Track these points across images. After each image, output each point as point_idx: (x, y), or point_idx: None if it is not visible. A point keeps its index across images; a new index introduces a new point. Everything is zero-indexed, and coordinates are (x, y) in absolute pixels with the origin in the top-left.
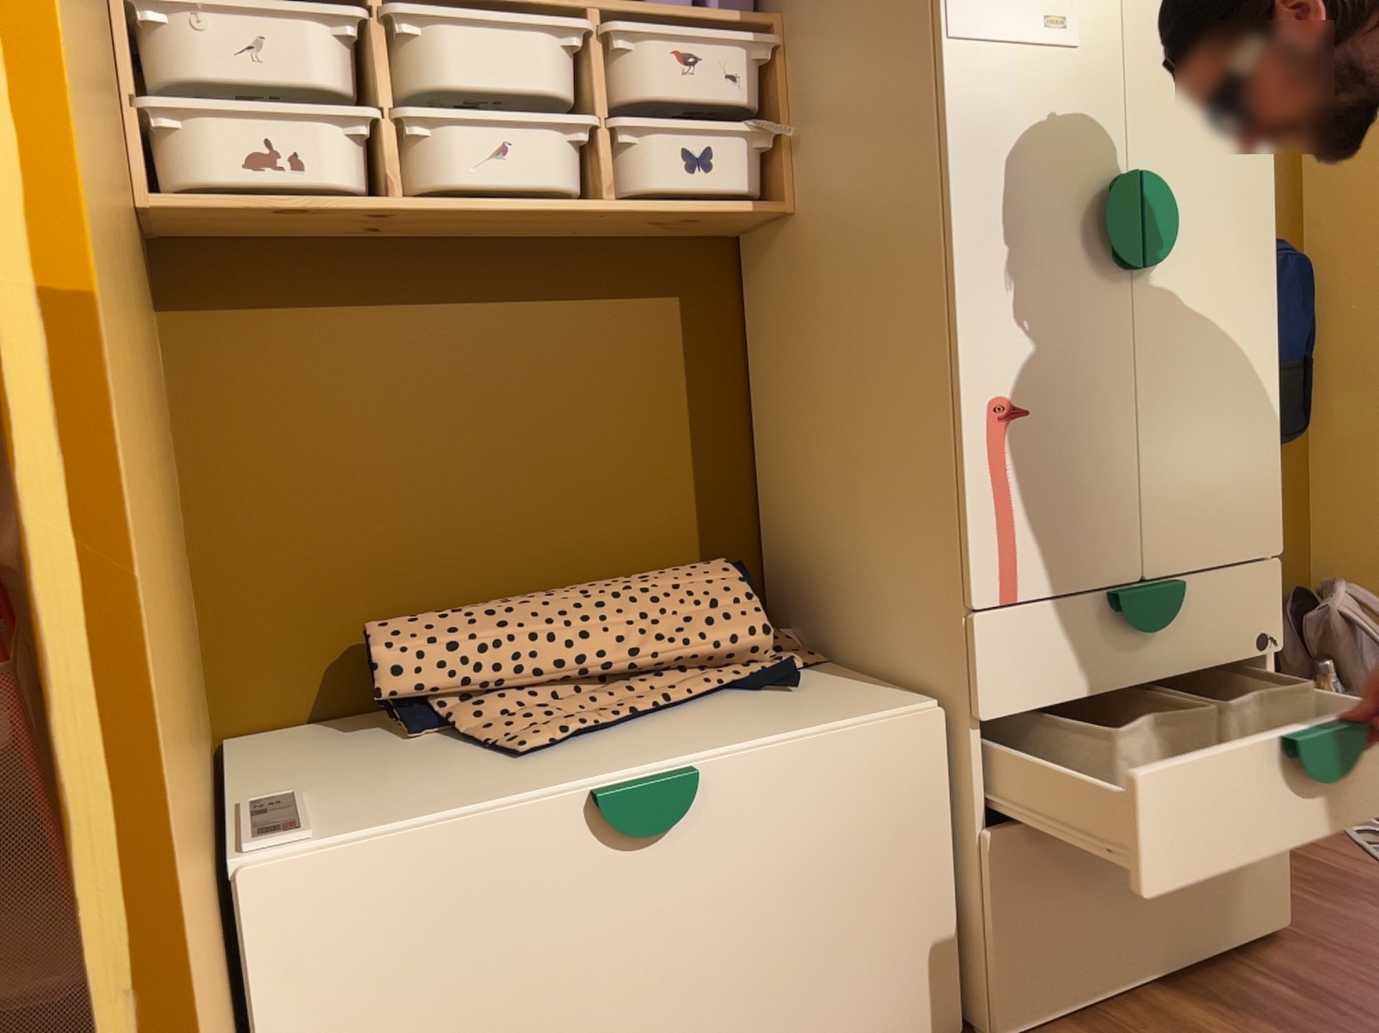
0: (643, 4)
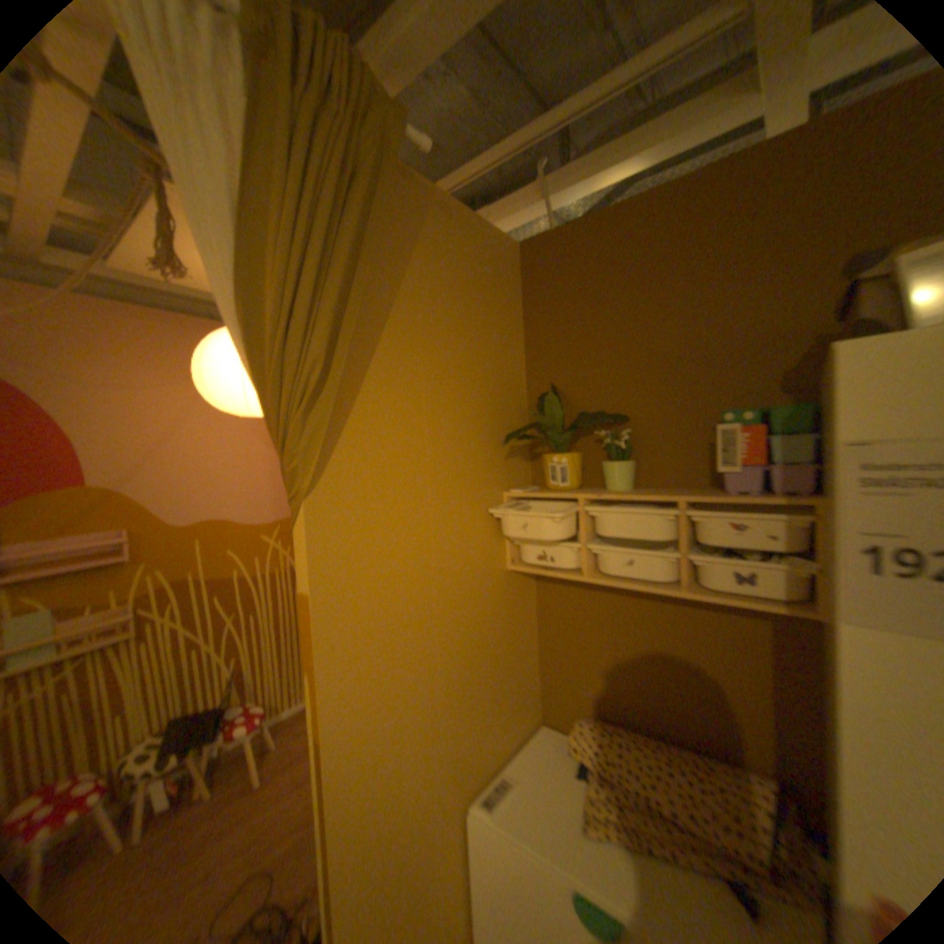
0: (711, 496)
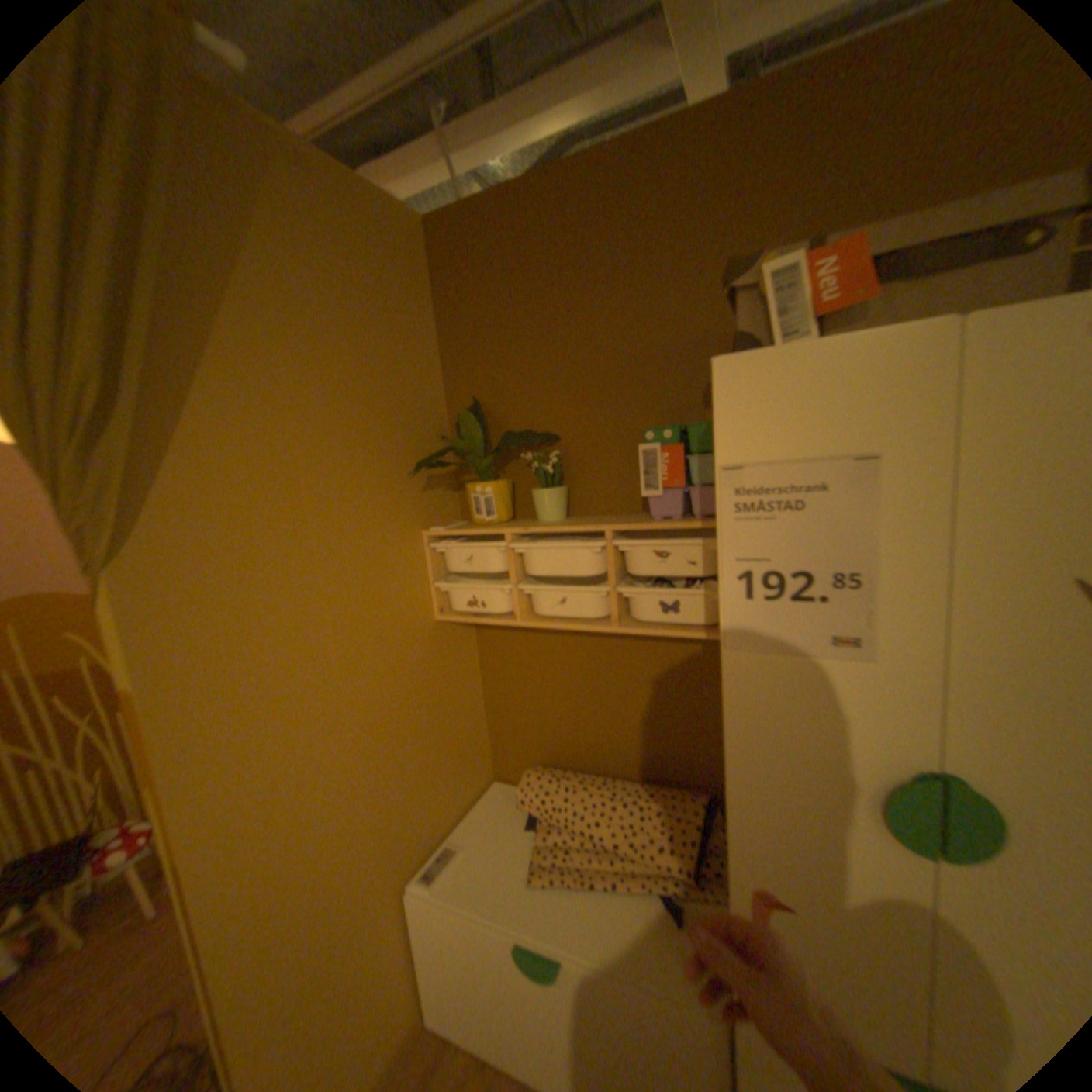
0: (636, 523)
